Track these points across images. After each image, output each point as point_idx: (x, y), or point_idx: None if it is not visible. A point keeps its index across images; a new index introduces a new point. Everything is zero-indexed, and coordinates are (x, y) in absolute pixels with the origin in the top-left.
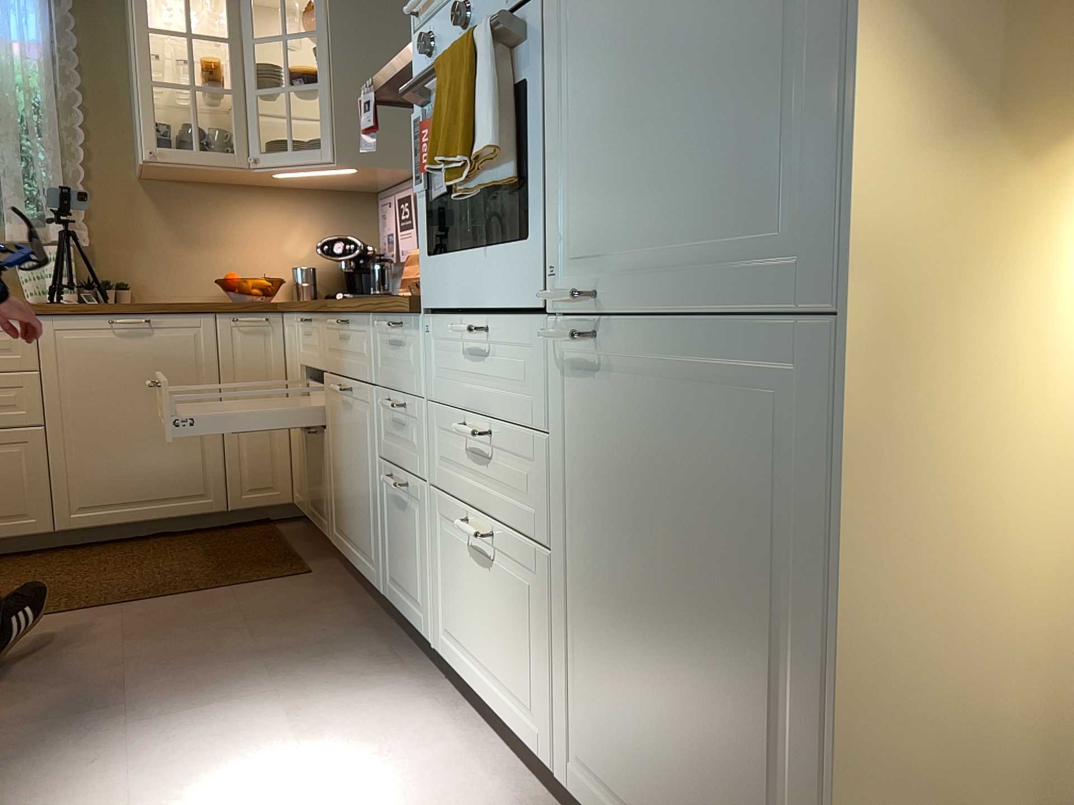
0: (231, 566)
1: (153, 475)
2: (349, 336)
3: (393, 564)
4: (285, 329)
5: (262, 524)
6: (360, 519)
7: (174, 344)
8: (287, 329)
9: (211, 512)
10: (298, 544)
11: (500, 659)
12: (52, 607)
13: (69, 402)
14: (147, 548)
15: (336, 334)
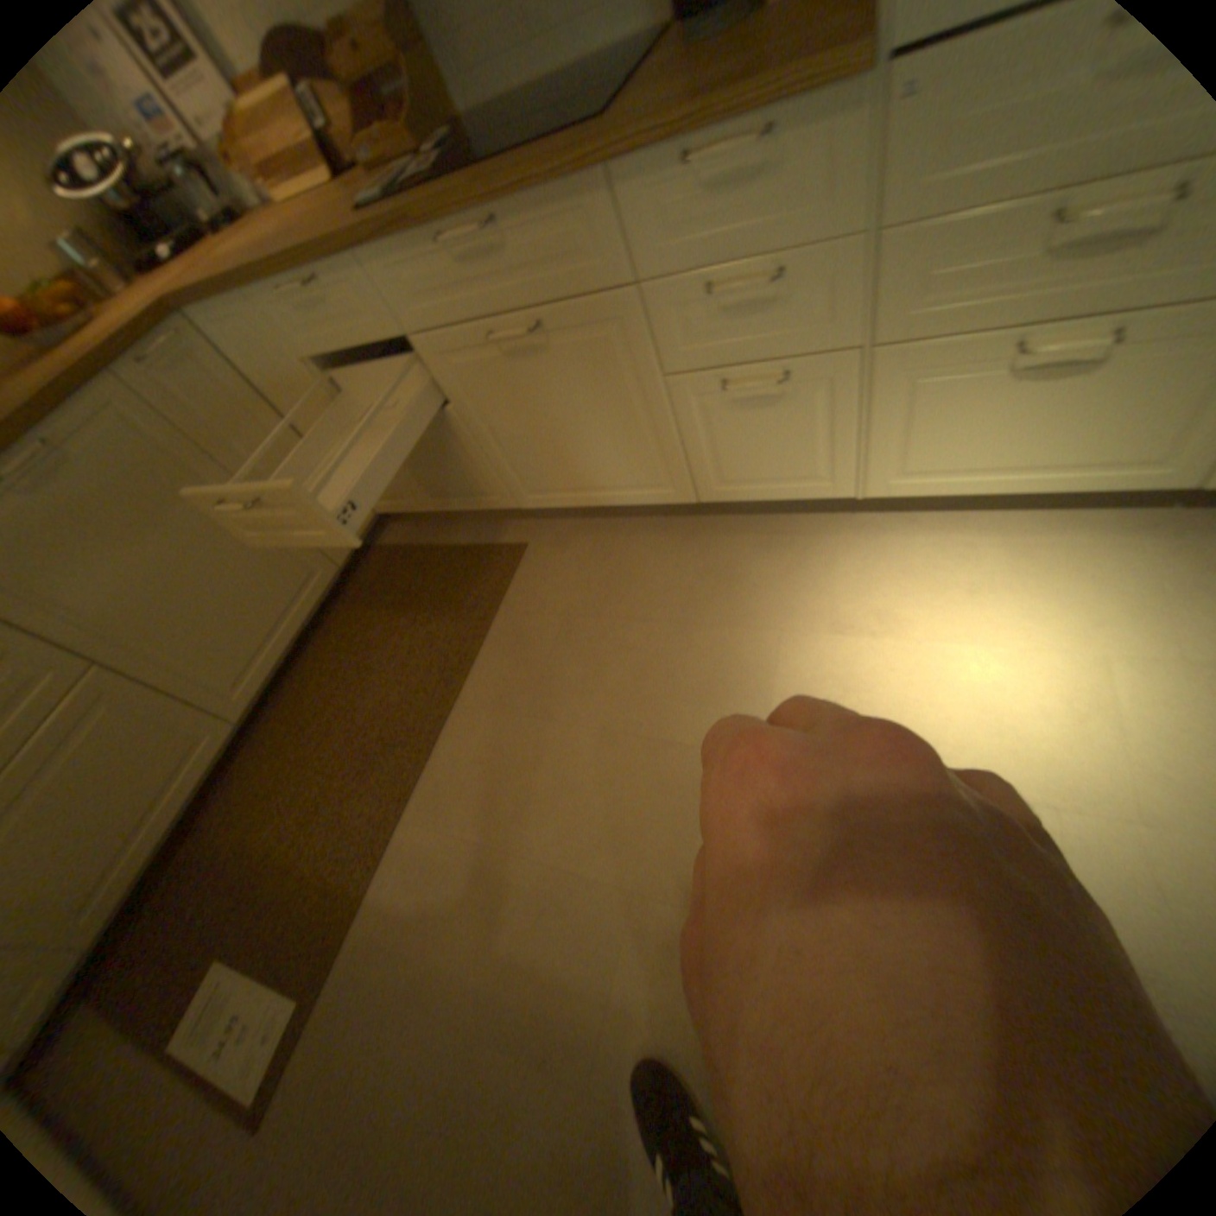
0: (449, 599)
1: (256, 599)
2: (504, 242)
3: (730, 467)
4: (209, 329)
5: (368, 552)
6: (612, 460)
7: (112, 447)
8: (219, 326)
9: (332, 580)
10: (446, 538)
11: (1069, 447)
12: (399, 765)
13: (86, 615)
14: (325, 654)
15: (437, 261)
